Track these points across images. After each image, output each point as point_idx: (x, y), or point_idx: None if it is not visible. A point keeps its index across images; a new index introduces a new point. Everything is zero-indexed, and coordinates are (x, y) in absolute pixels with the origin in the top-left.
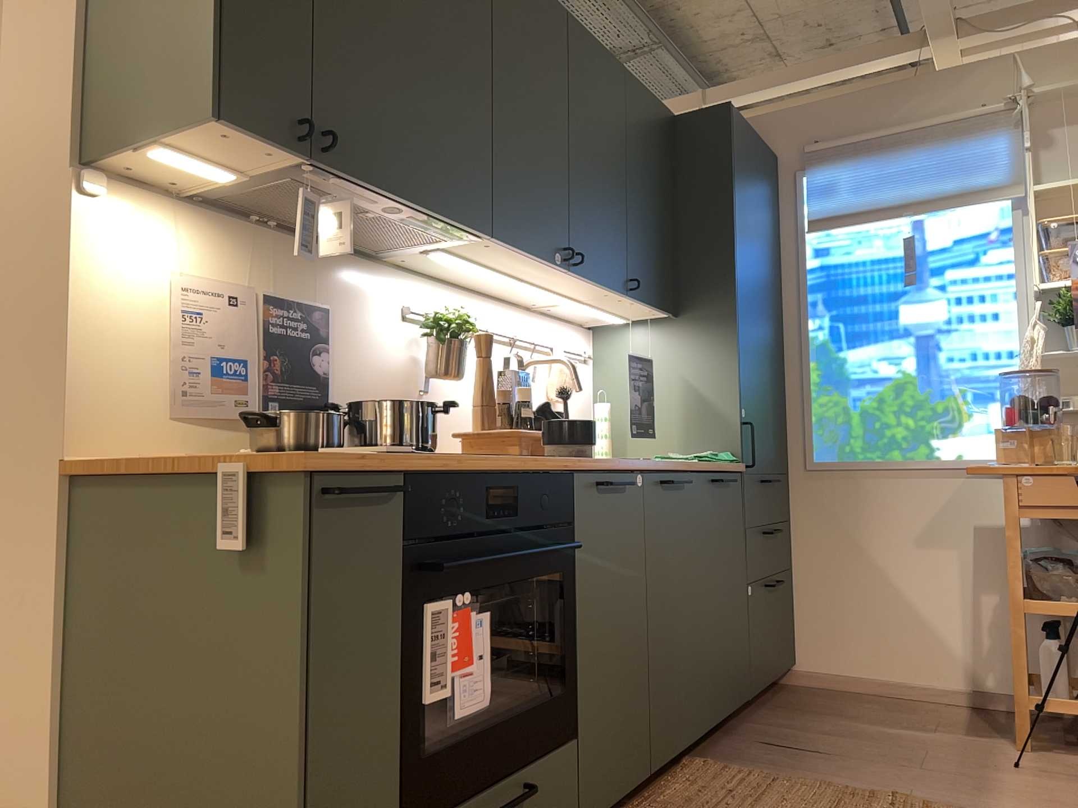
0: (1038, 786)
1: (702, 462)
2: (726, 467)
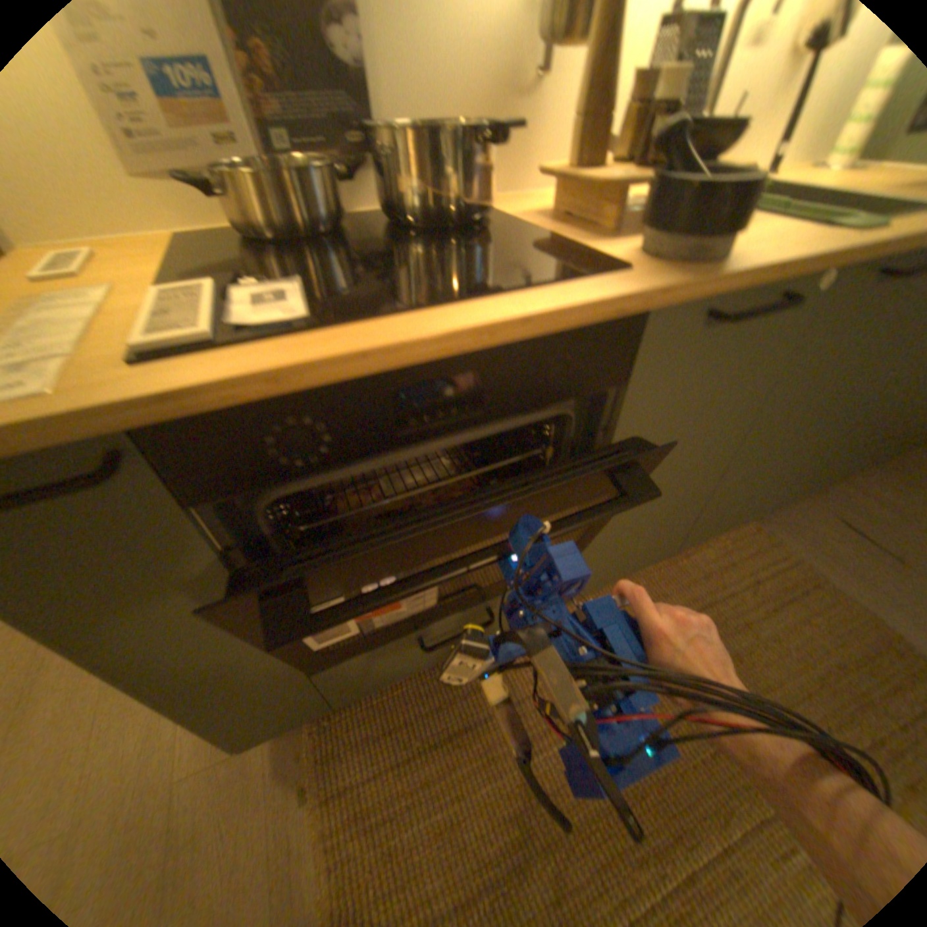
0: None
1: None
2: None
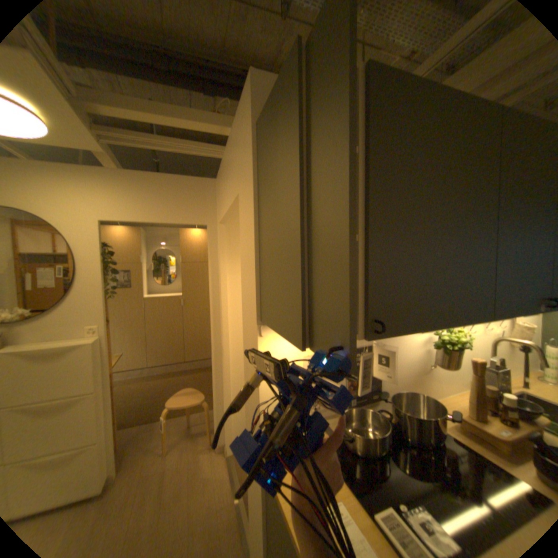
0: None
1: None
2: None
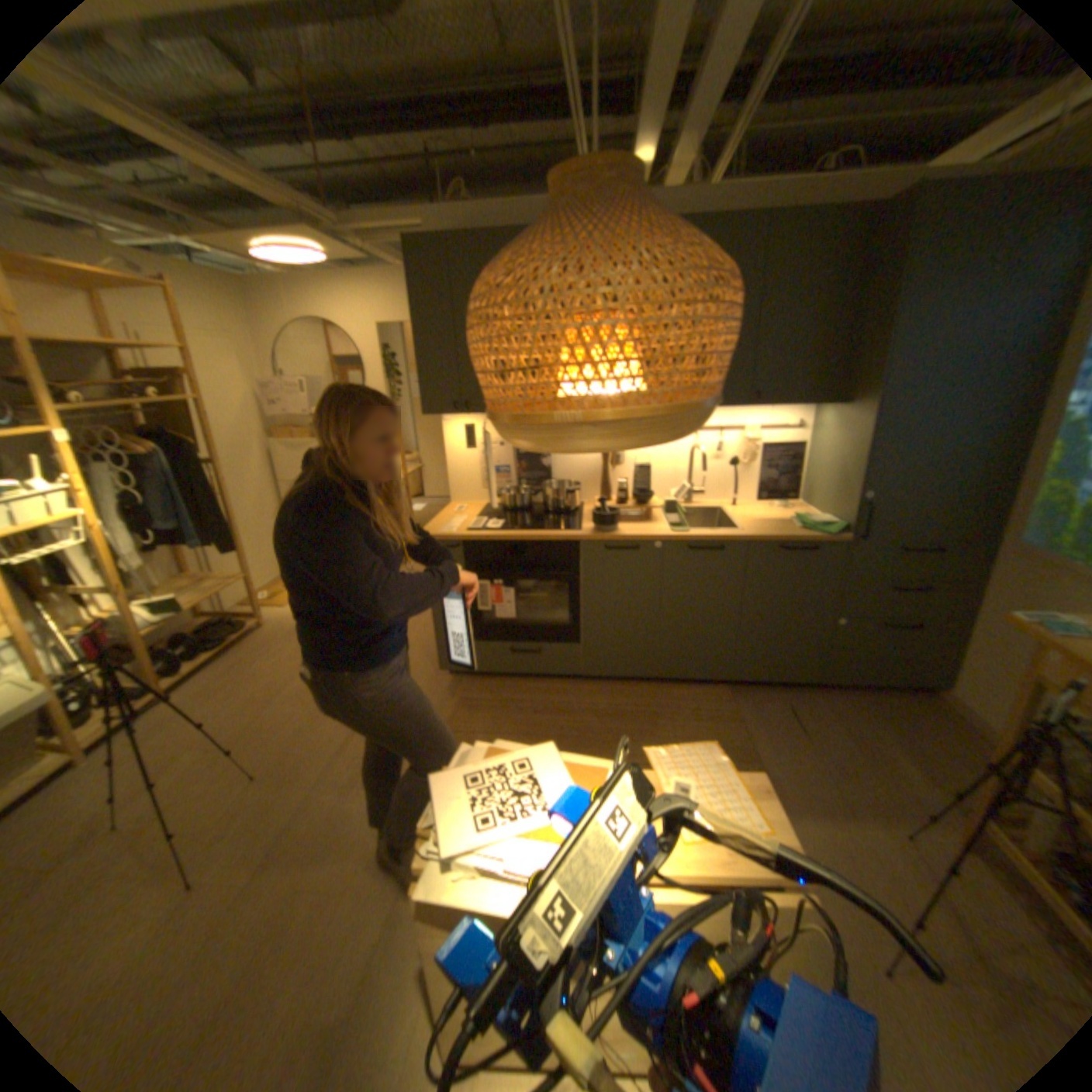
0: (879, 853)
1: (807, 529)
2: (812, 538)
